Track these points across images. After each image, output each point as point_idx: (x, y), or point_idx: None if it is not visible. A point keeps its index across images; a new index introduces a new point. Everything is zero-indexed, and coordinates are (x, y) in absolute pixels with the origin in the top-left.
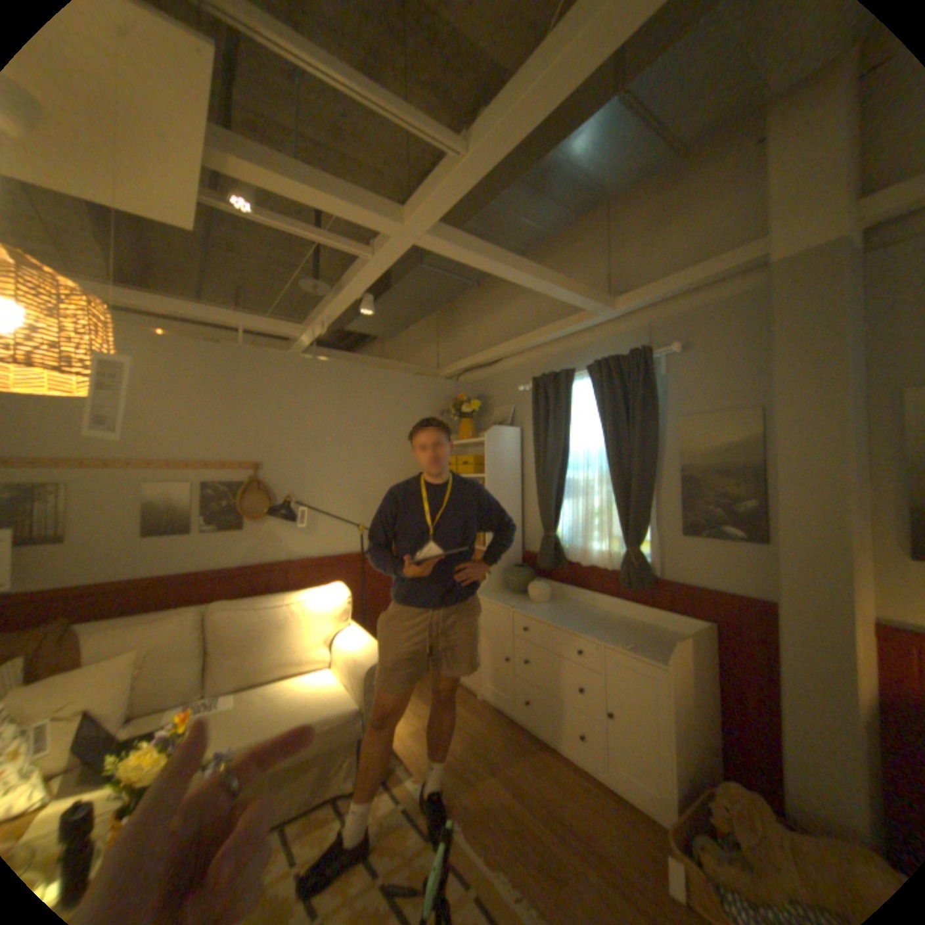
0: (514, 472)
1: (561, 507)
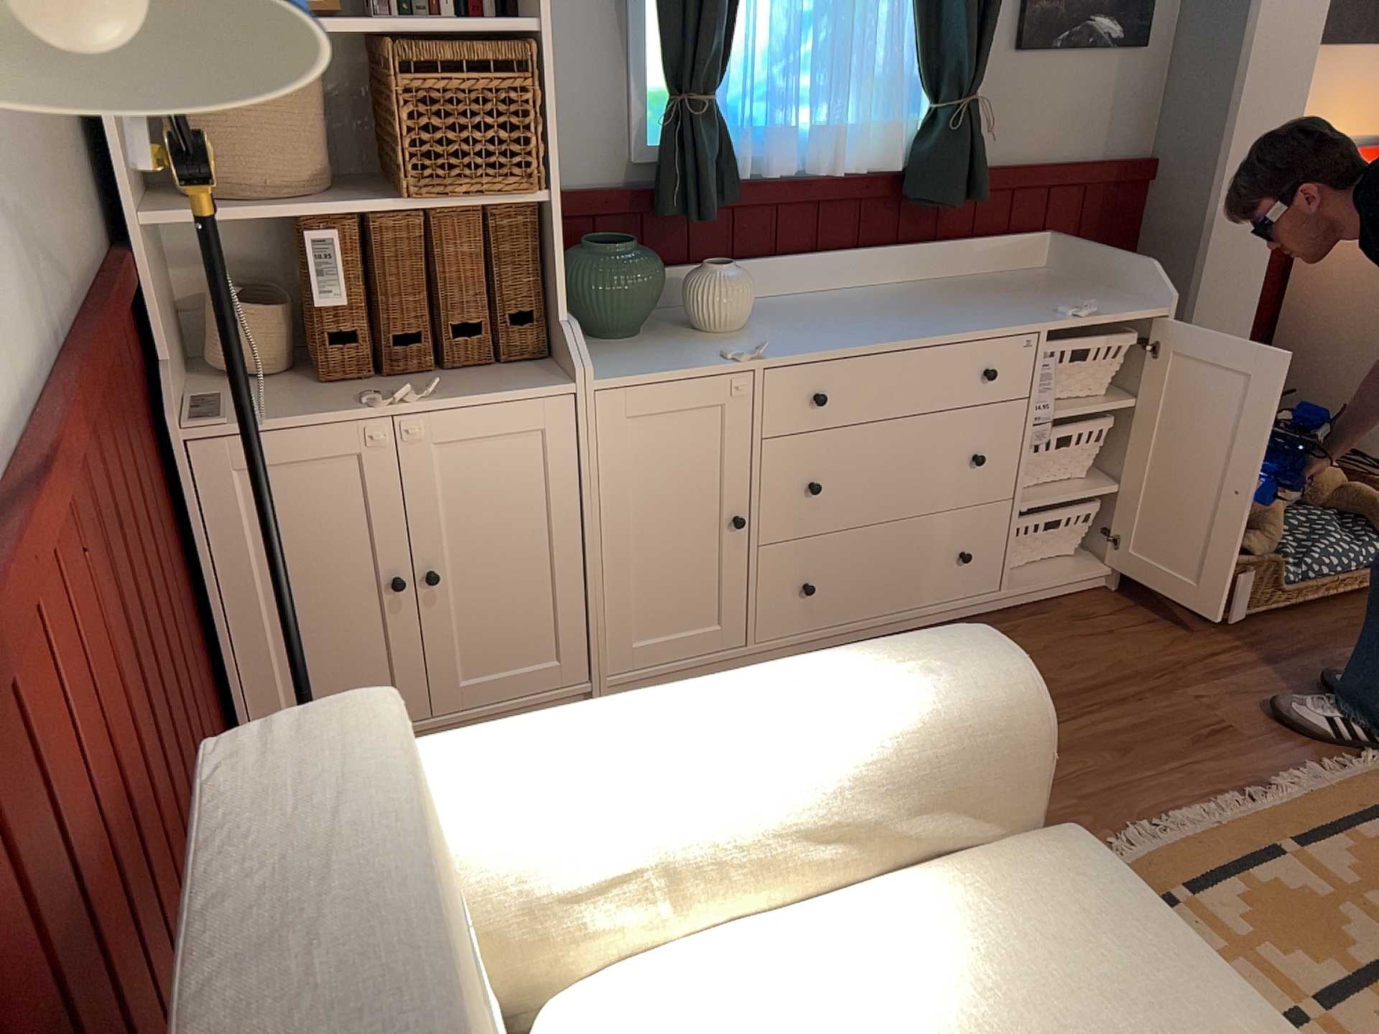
0: None
1: None
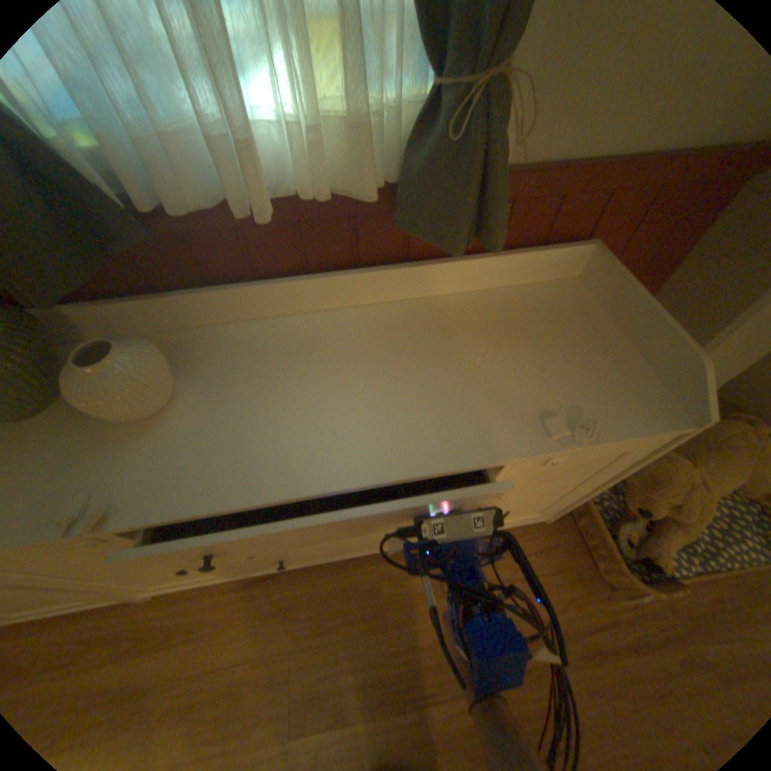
0: None
1: None
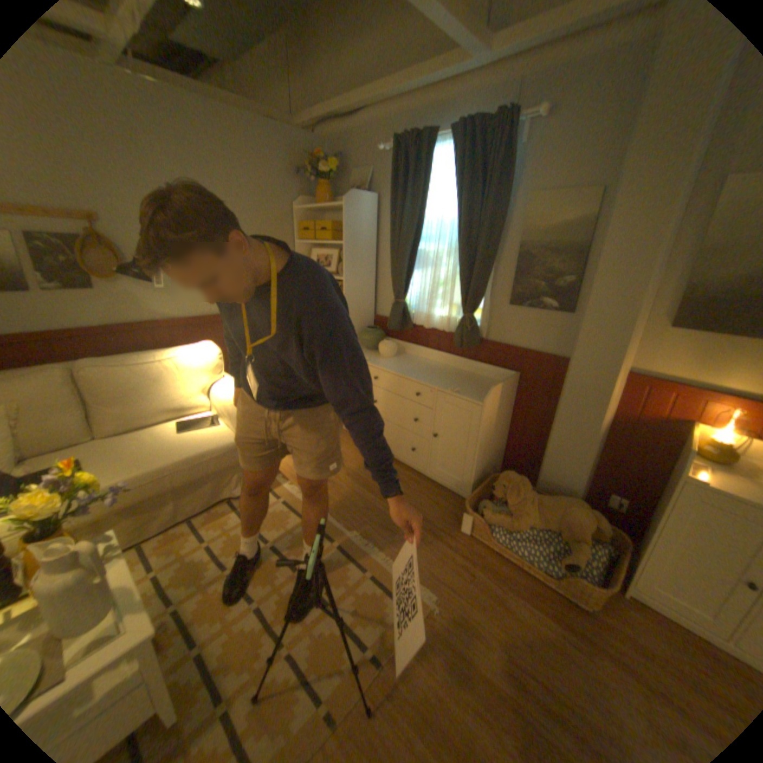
0: (370, 242)
1: (410, 277)
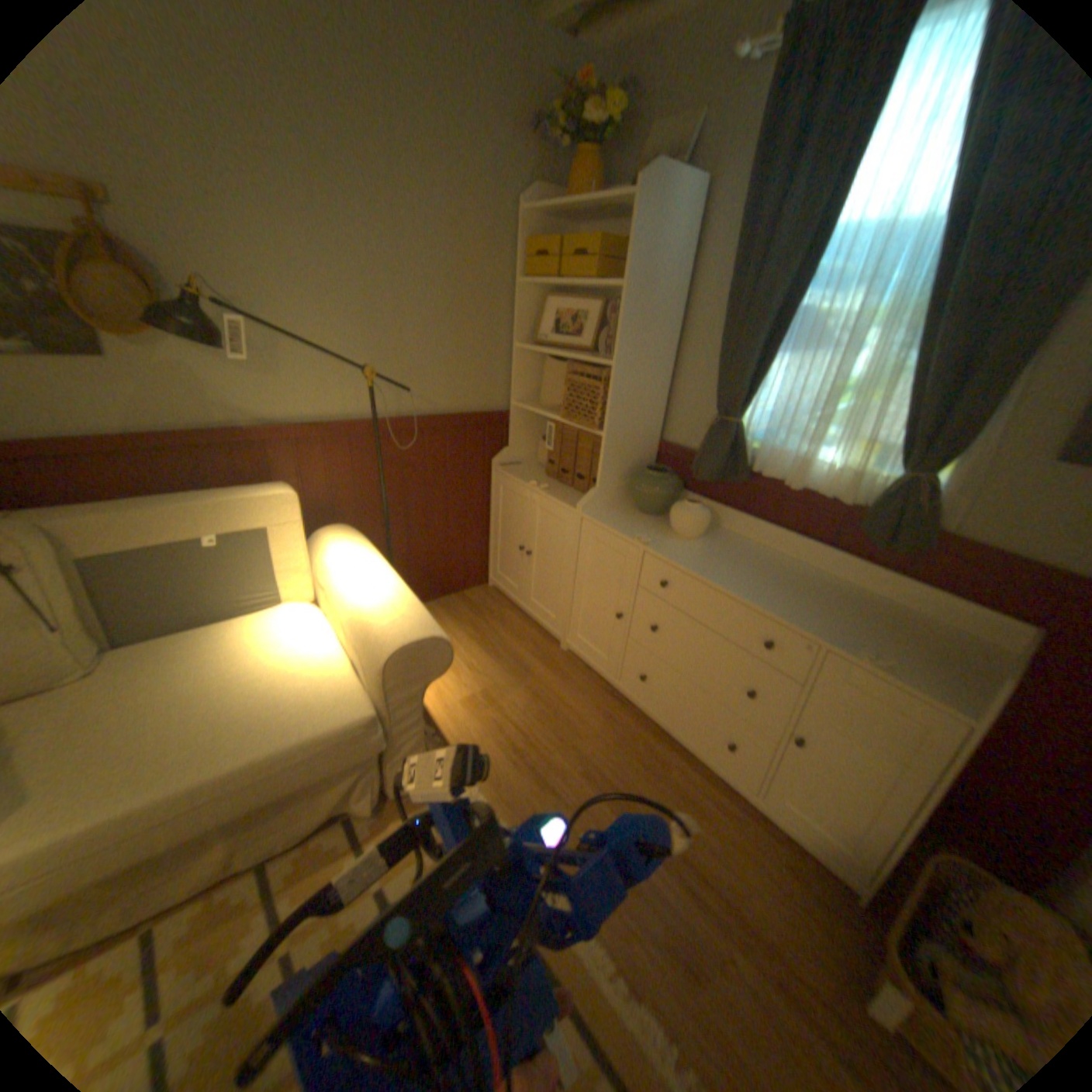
0: (680, 284)
1: (769, 368)
